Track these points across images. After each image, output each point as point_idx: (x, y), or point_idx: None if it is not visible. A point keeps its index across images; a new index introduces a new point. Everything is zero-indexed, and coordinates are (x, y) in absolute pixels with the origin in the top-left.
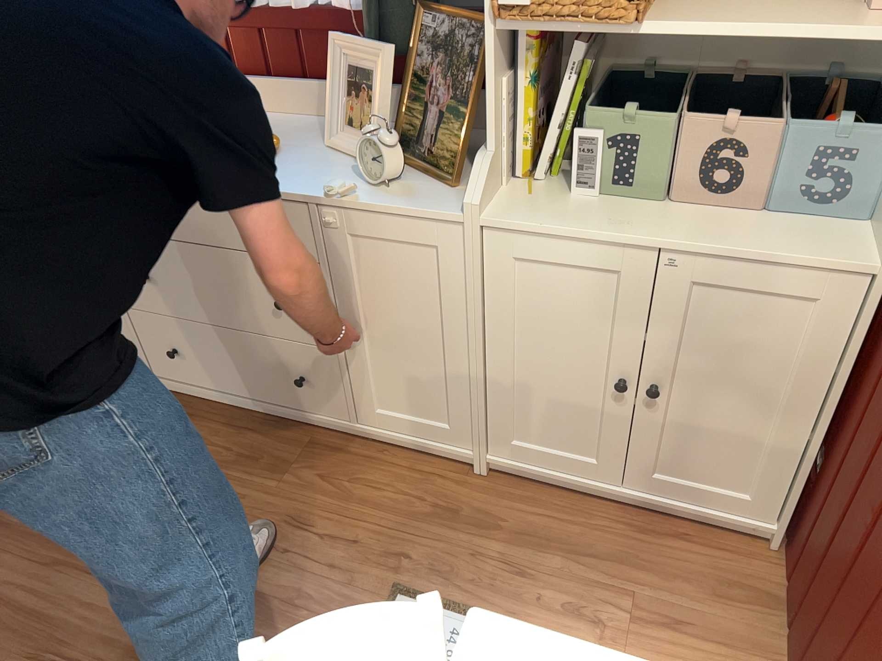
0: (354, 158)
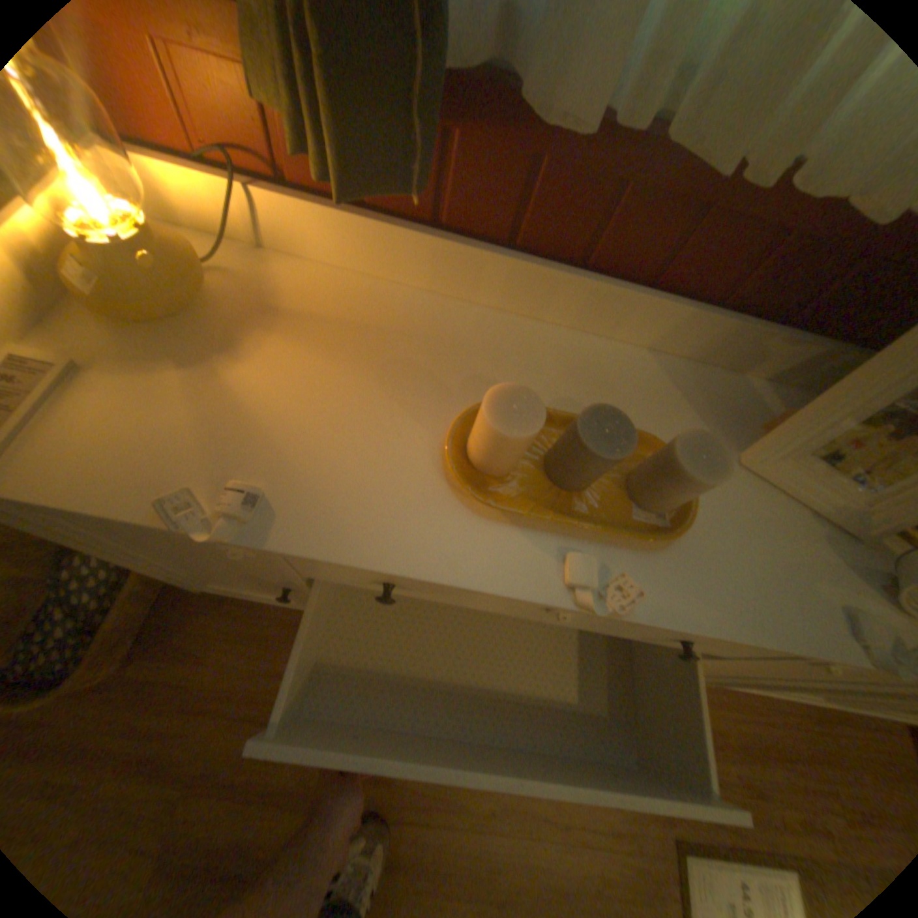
0: (813, 514)
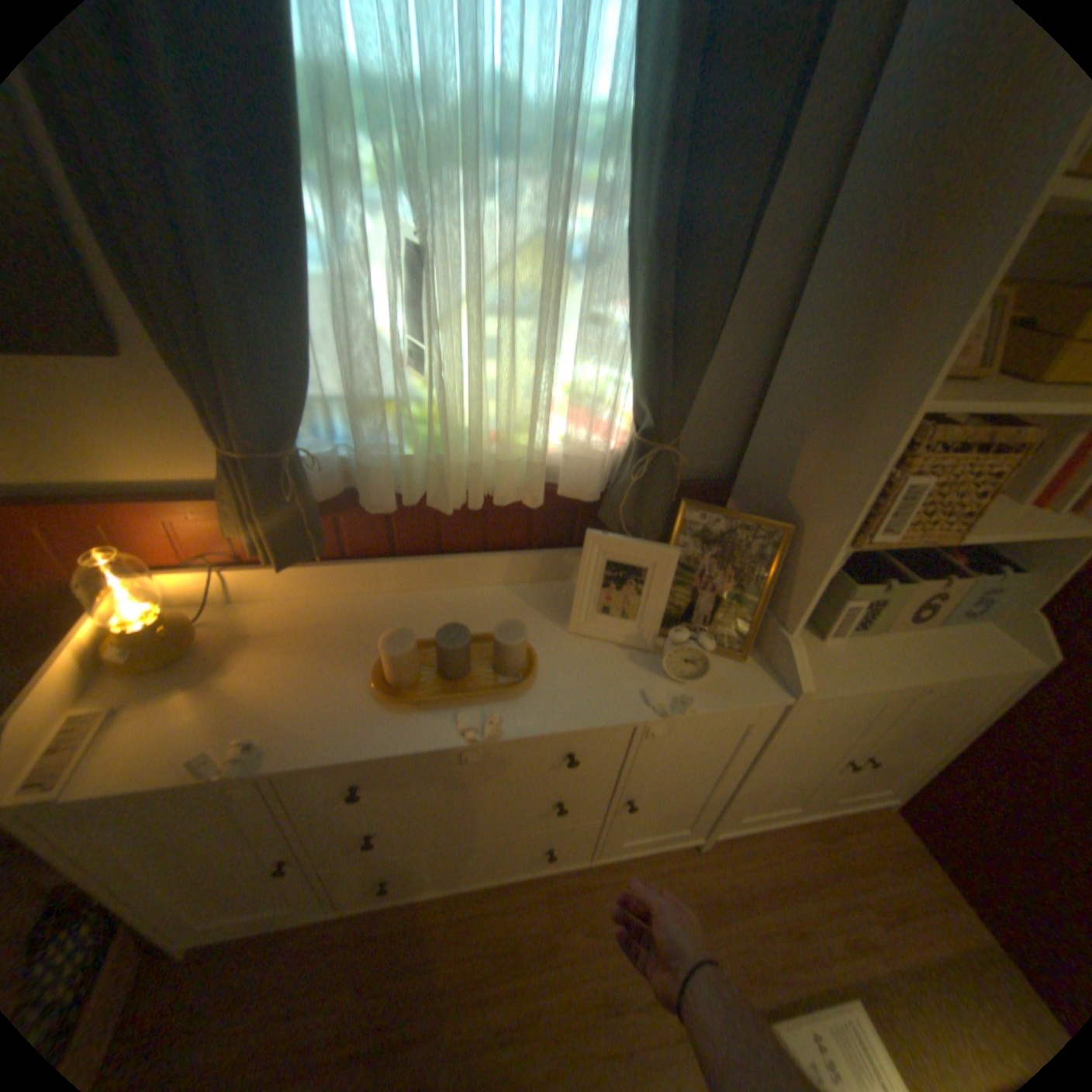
0: (617, 646)
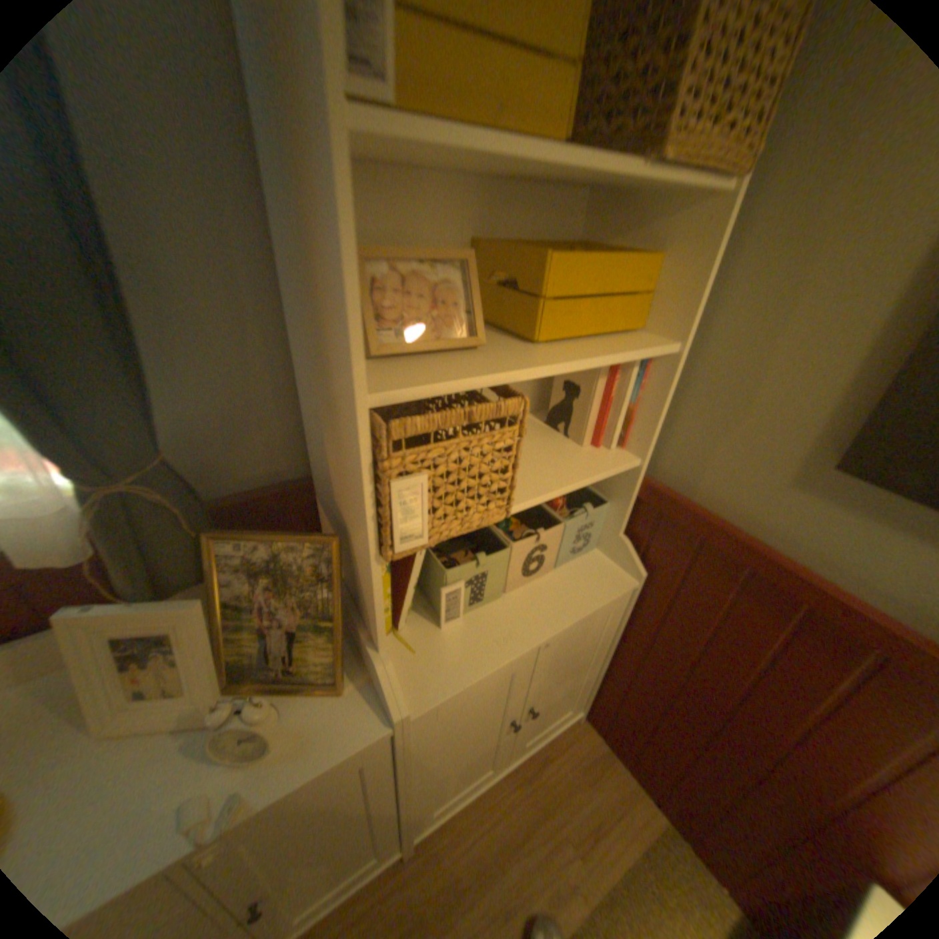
0: (169, 735)
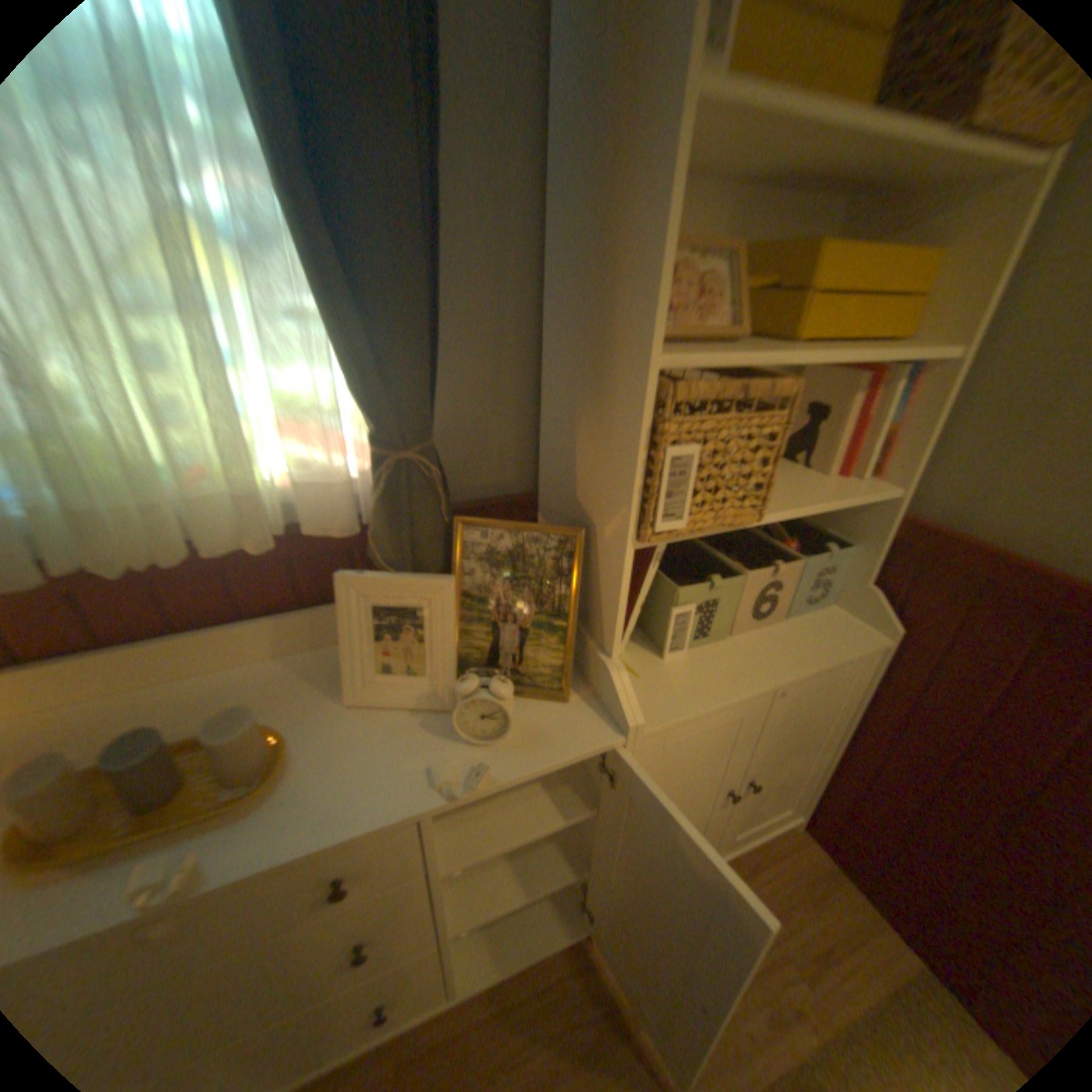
0: (408, 712)
